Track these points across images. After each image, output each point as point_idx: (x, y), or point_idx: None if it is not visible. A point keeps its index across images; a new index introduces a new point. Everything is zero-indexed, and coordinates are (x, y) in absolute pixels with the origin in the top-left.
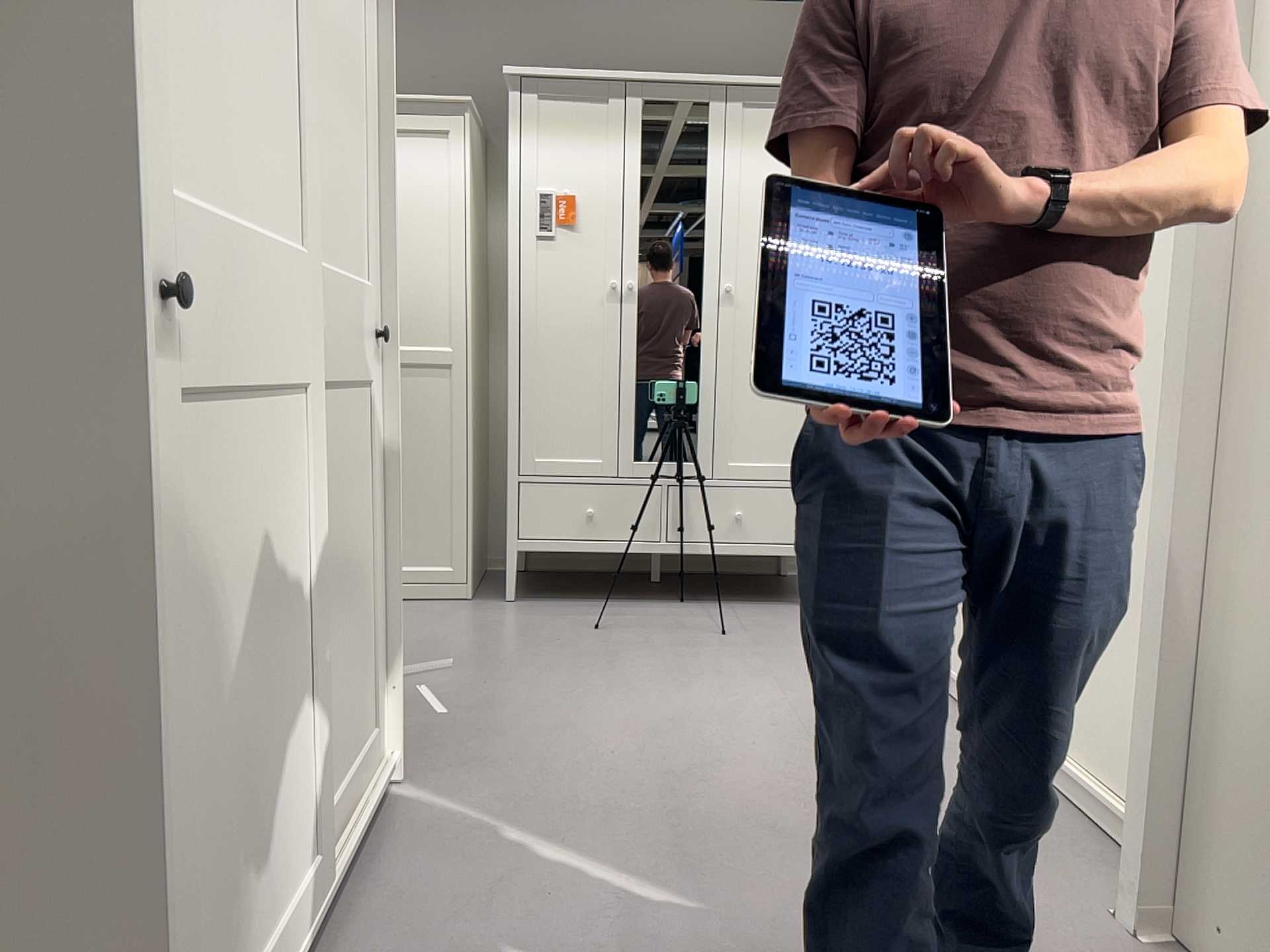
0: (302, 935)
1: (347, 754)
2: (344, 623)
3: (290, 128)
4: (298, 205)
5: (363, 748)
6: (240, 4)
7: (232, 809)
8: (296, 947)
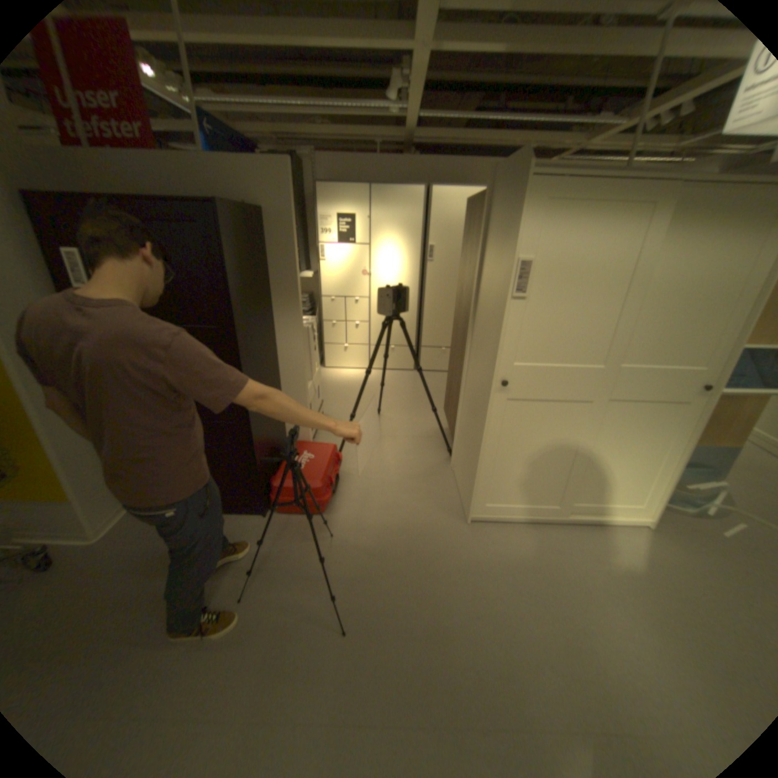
0: (547, 516)
1: (614, 501)
2: (626, 468)
3: (613, 334)
4: (610, 354)
5: (631, 507)
6: (581, 312)
7: (519, 475)
8: (542, 516)
